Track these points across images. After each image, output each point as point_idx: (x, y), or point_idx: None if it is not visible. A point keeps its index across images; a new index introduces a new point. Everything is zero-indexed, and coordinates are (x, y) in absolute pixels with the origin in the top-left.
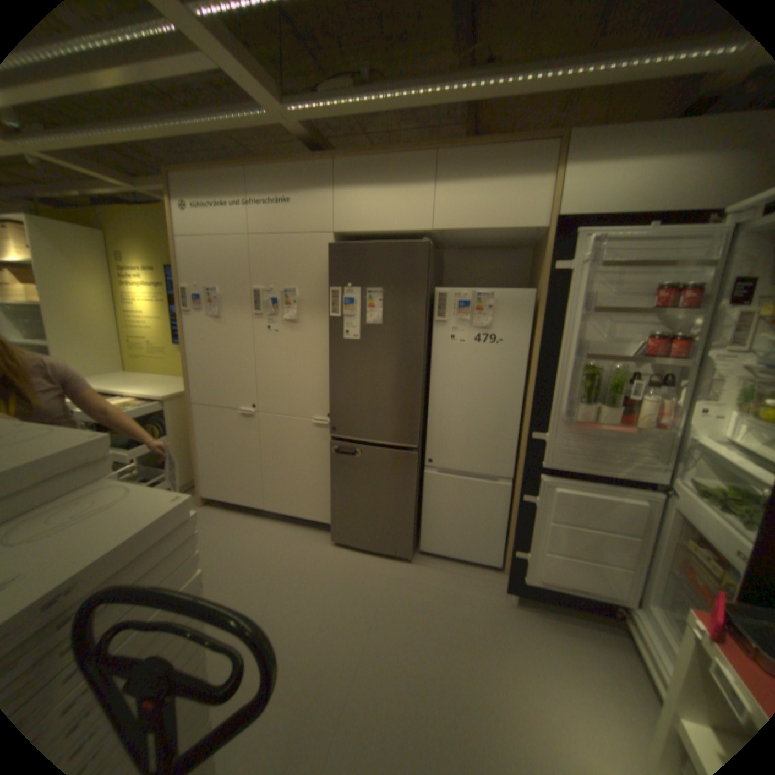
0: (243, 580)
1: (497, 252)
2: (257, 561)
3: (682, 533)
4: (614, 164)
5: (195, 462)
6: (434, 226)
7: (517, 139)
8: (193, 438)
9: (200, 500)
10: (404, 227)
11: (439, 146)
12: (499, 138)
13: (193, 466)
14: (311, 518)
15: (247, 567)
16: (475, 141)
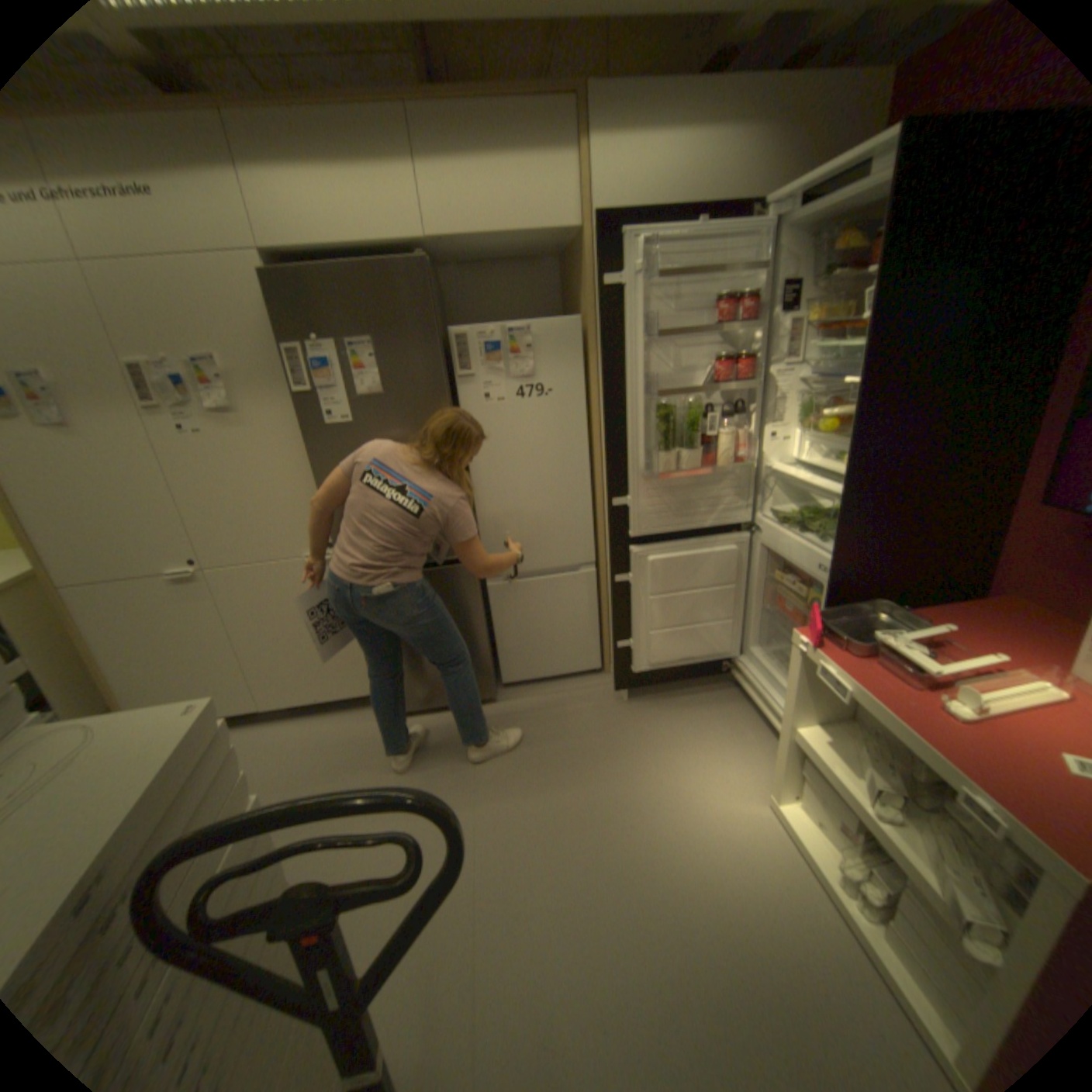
0: None
1: (512, 266)
2: (280, 780)
3: (767, 566)
4: (645, 135)
5: (104, 680)
6: (426, 232)
7: (518, 92)
8: (85, 645)
9: None
10: (378, 234)
11: (405, 97)
12: (494, 89)
13: (101, 689)
14: (340, 696)
15: (268, 793)
16: (460, 91)
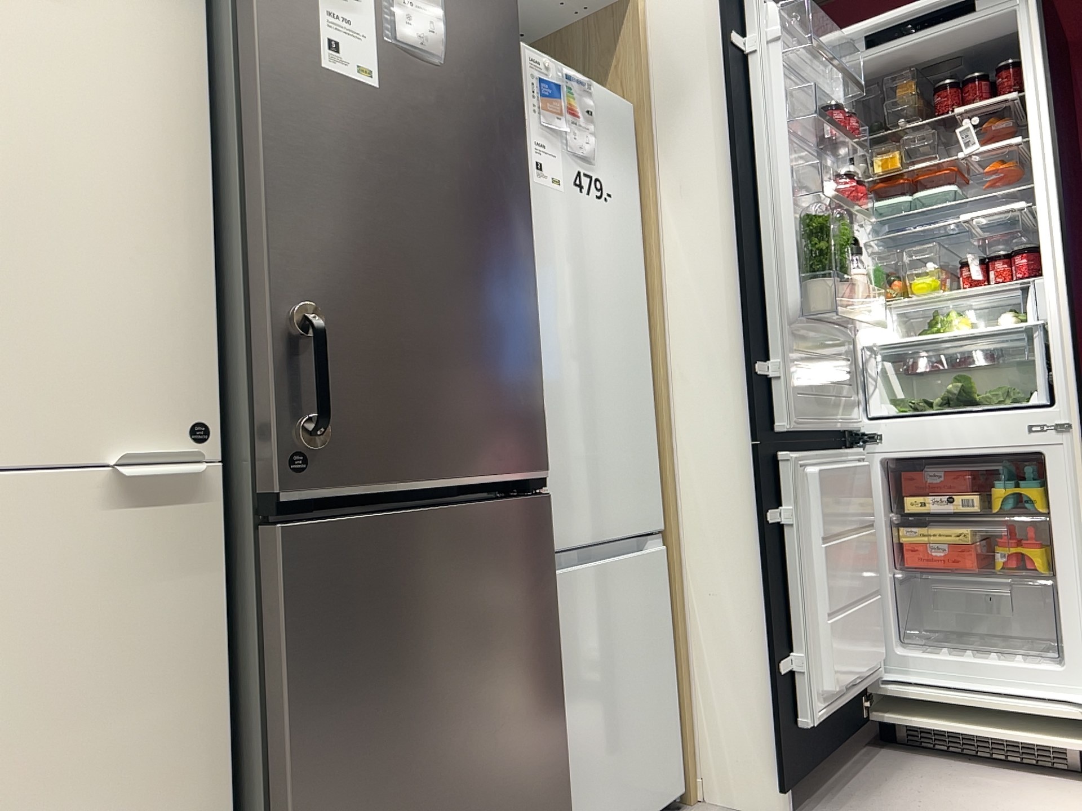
0: None
1: None
2: None
3: (888, 497)
4: None
5: None
6: None
7: None
8: None
9: None
10: None
11: None
12: None
13: None
14: None
15: None
16: None
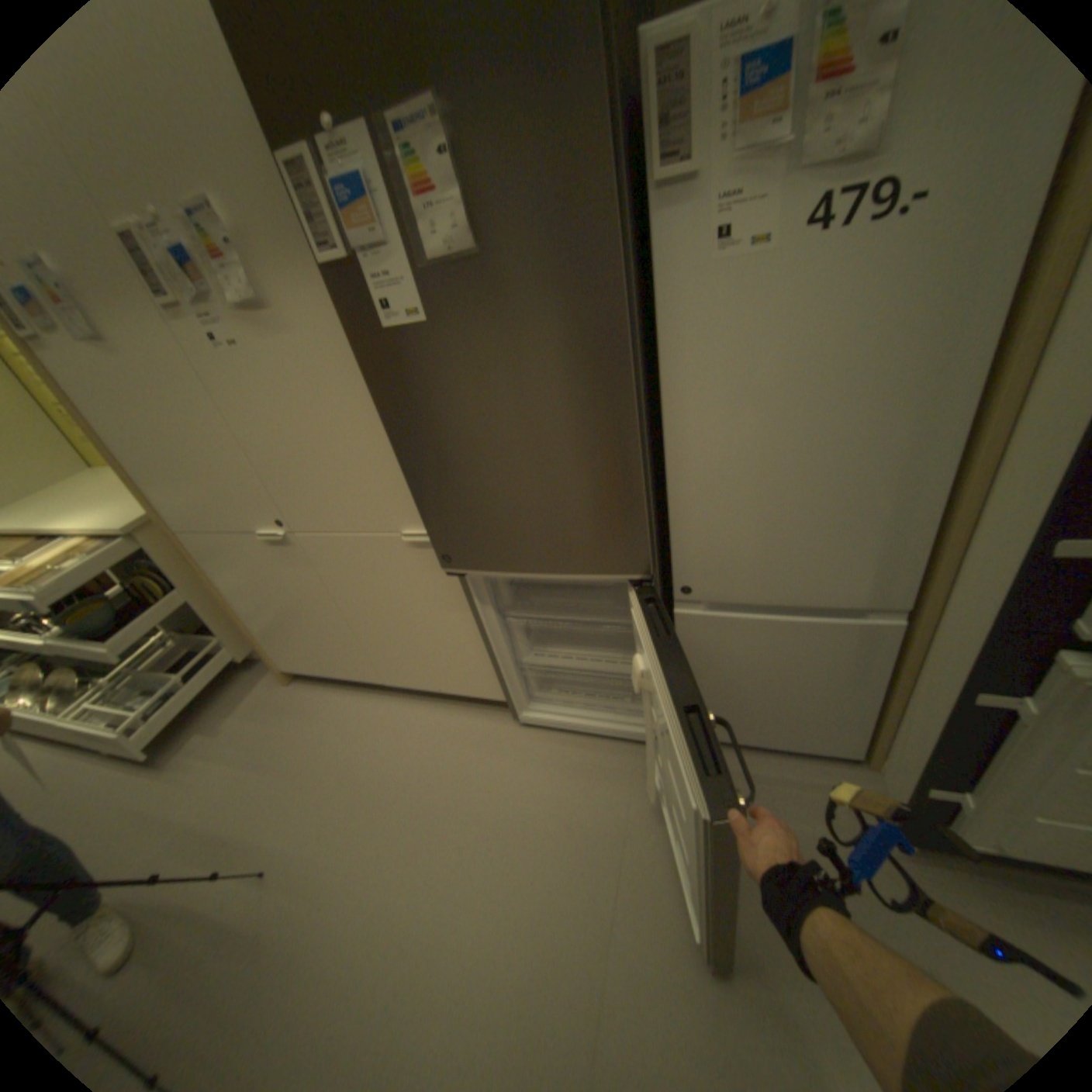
0: (367, 841)
1: None
2: (388, 794)
3: None
4: None
5: (242, 625)
6: None
7: None
8: (216, 590)
9: (284, 675)
10: None
11: None
12: None
13: (242, 632)
14: (467, 692)
15: (372, 811)
16: None
